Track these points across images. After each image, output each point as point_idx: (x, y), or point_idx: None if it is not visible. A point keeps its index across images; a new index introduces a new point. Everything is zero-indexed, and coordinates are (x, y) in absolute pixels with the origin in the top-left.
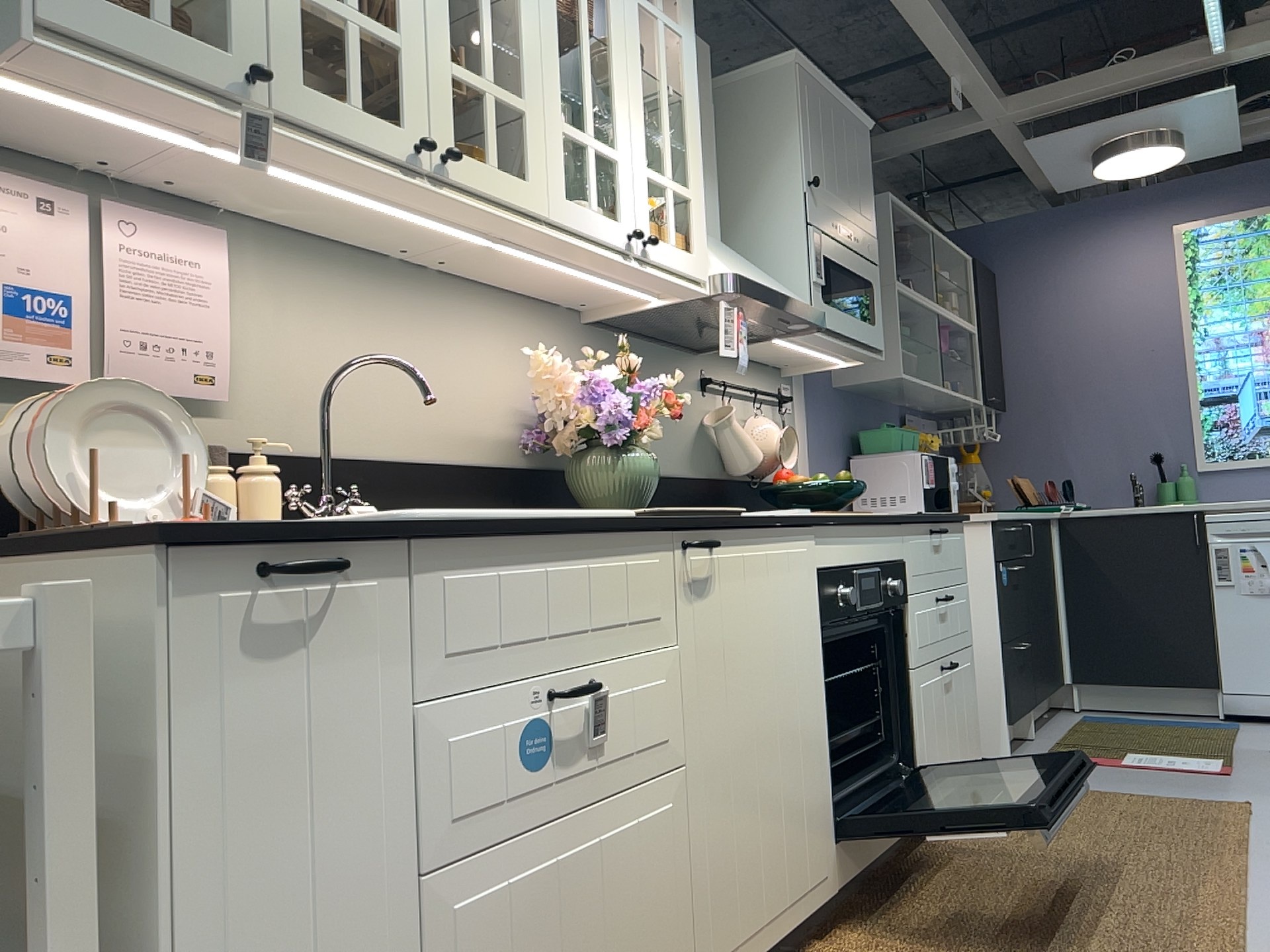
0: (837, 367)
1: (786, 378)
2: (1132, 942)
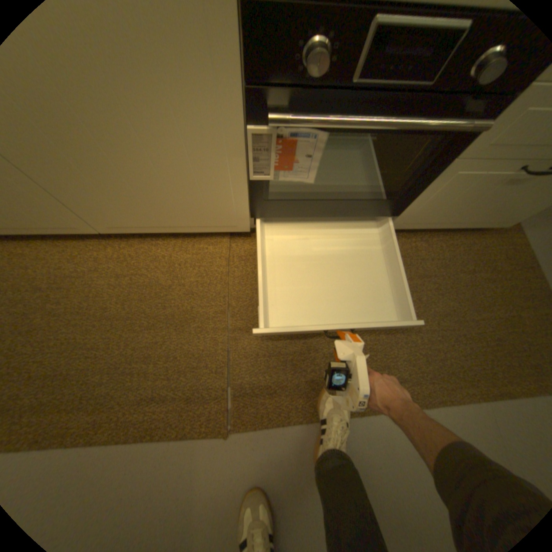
0: None
1: None
2: (309, 365)
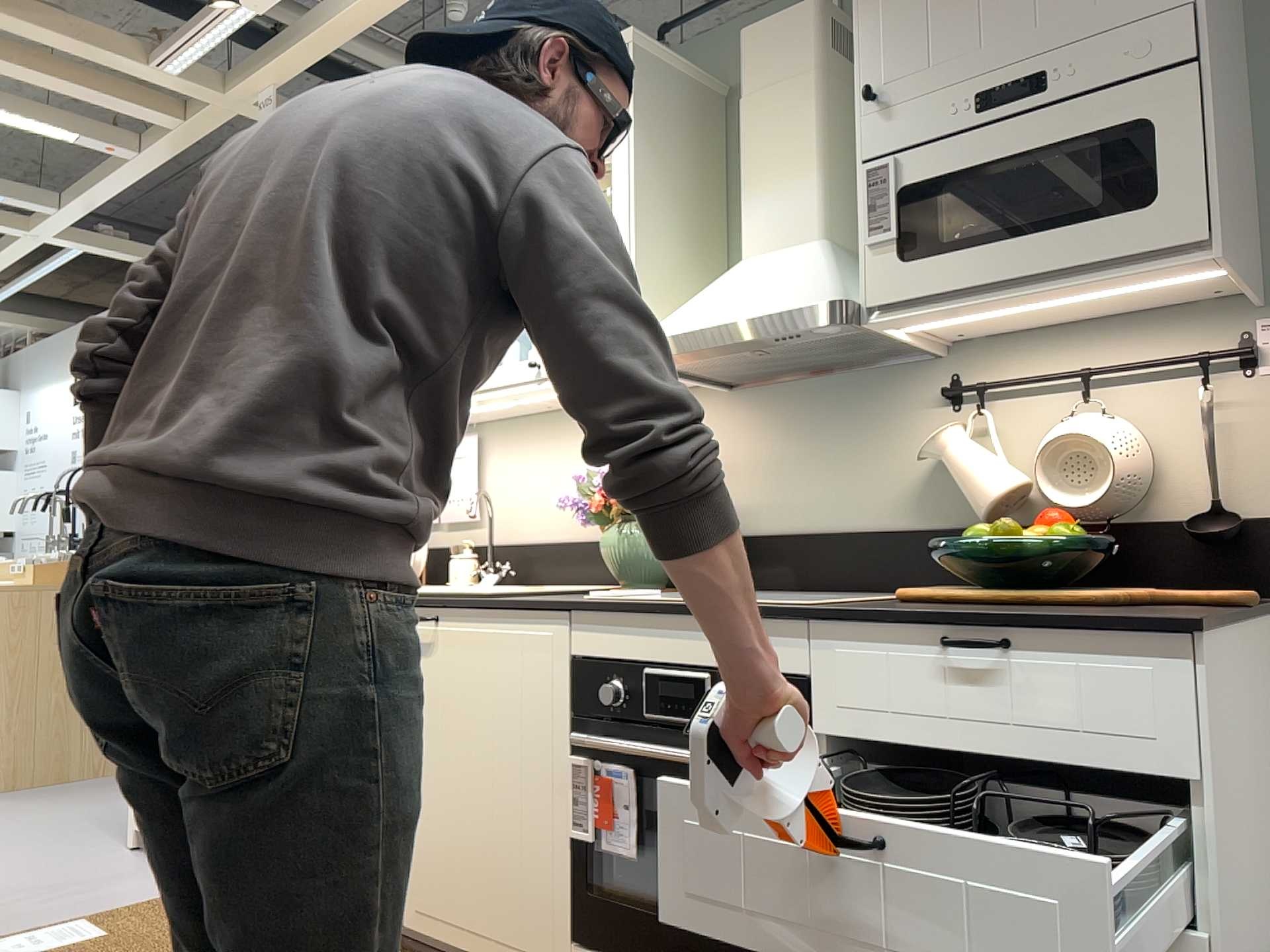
0: (1233, 279)
1: (1265, 306)
2: None
